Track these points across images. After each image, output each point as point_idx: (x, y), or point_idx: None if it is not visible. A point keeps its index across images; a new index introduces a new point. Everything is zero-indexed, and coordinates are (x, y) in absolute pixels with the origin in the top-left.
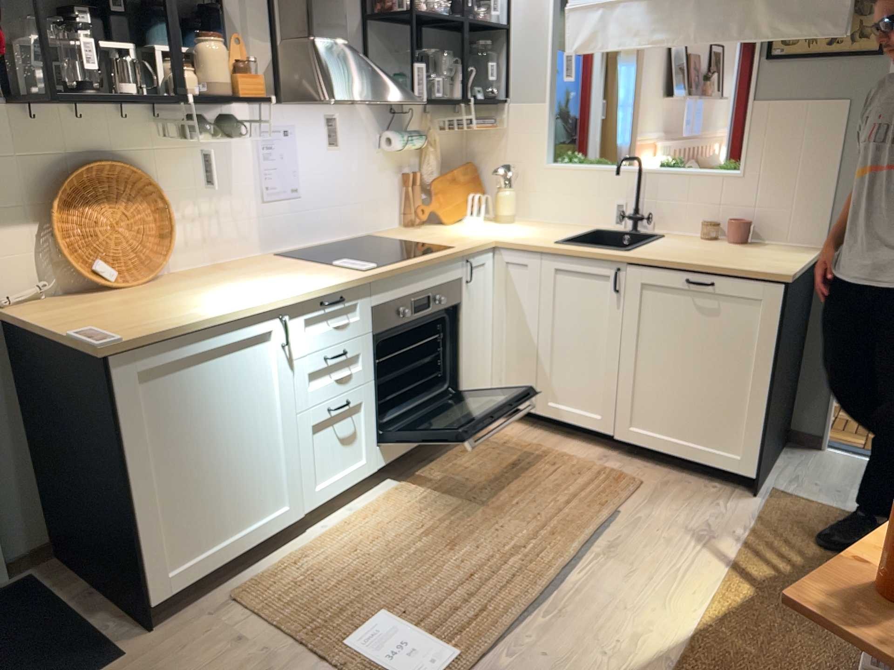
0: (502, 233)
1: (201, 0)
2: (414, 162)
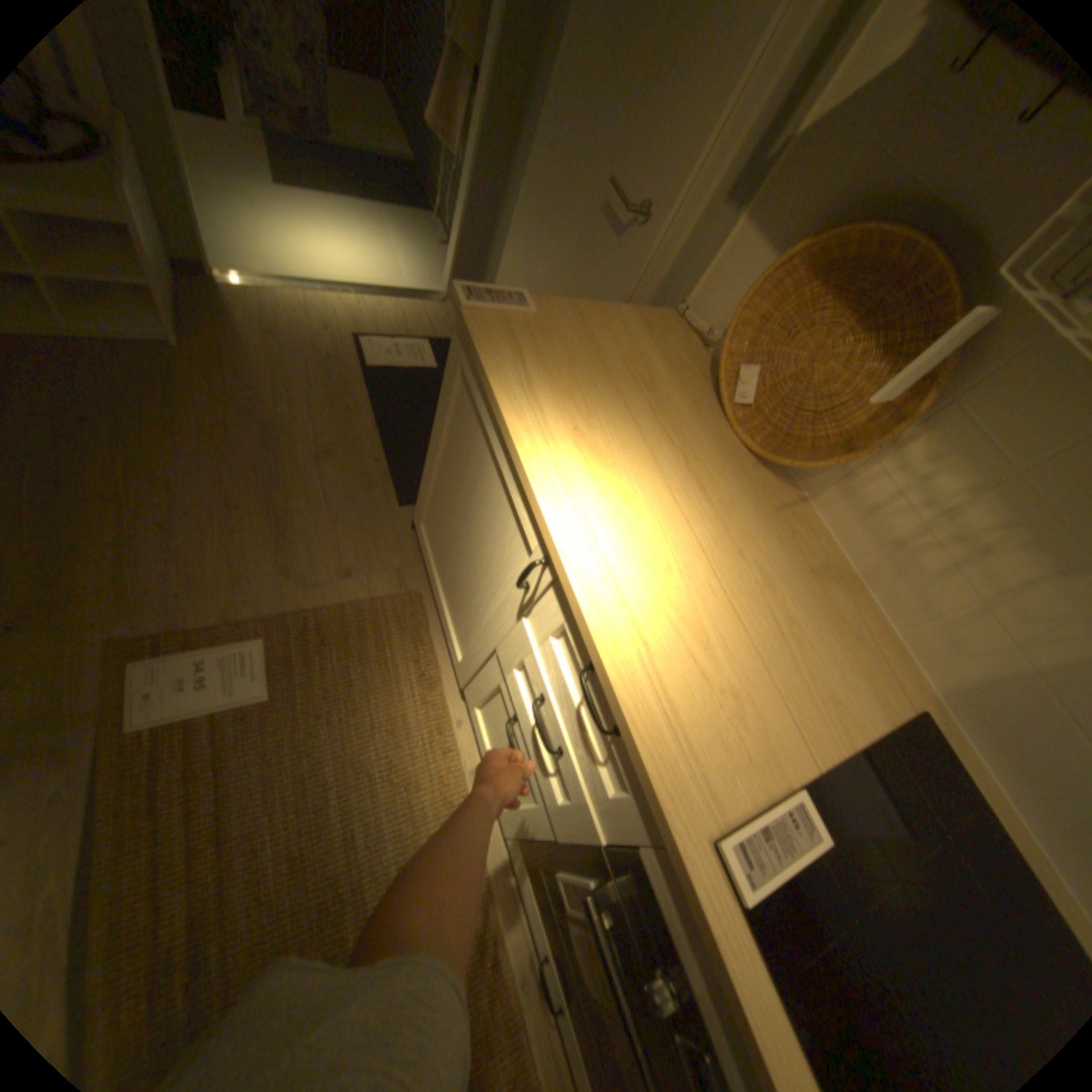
0: None
1: None
2: None
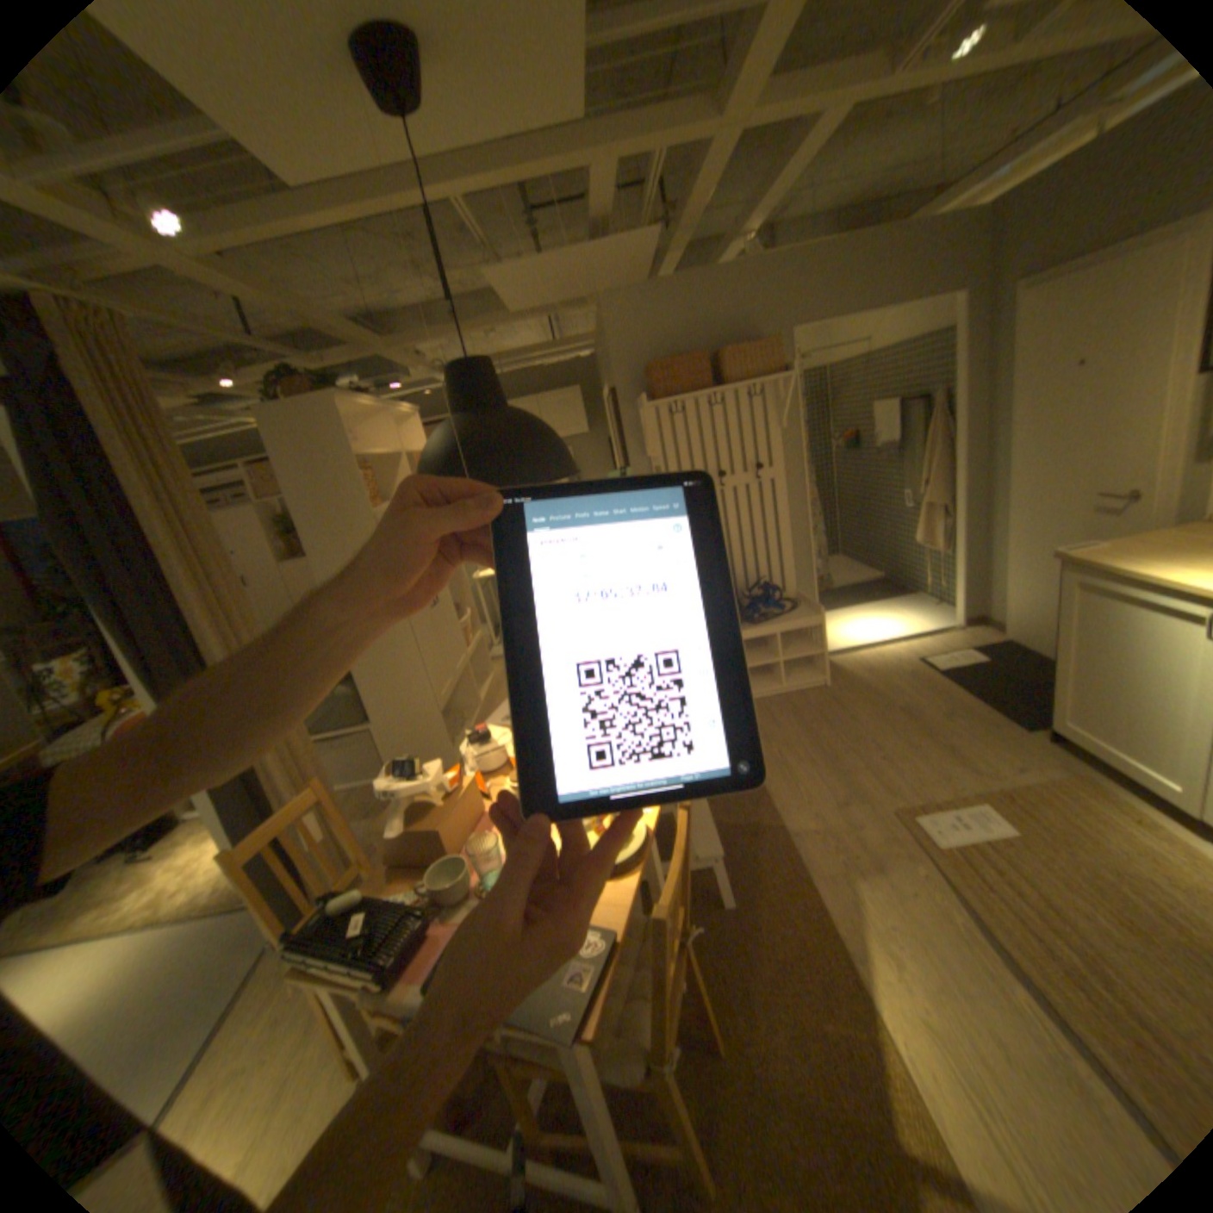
0: None
1: None
2: None
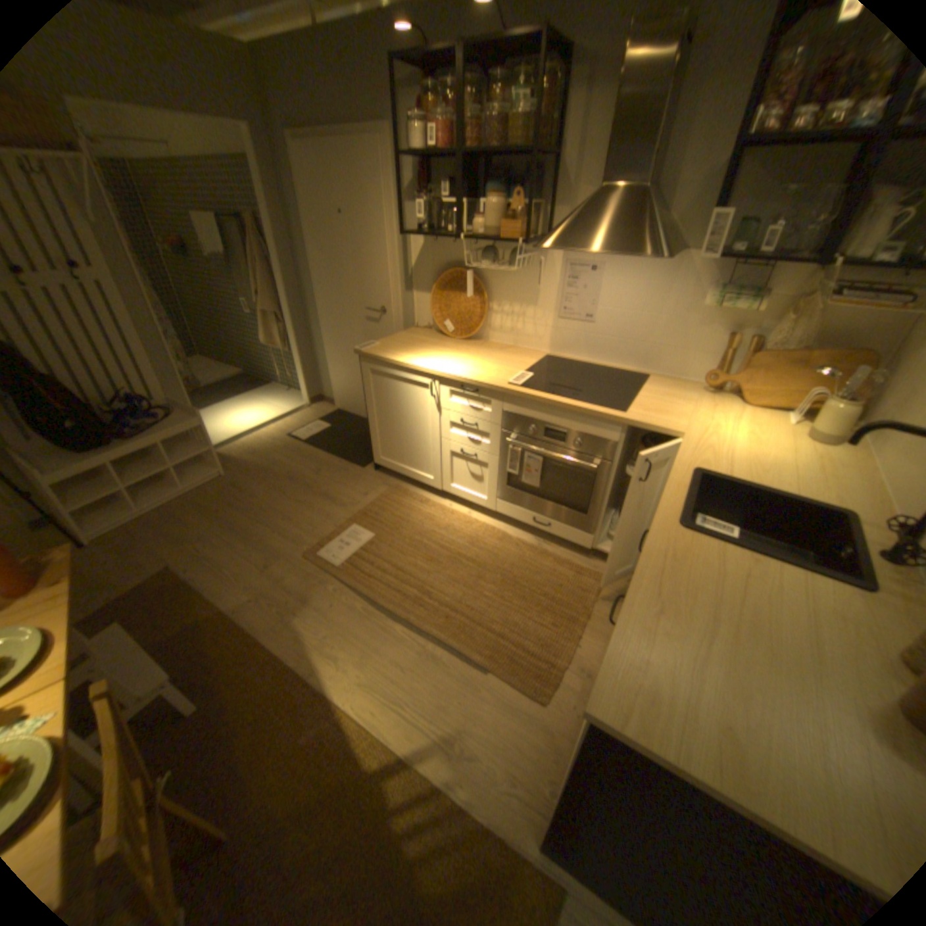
0: (733, 438)
1: (545, 157)
2: (768, 326)
